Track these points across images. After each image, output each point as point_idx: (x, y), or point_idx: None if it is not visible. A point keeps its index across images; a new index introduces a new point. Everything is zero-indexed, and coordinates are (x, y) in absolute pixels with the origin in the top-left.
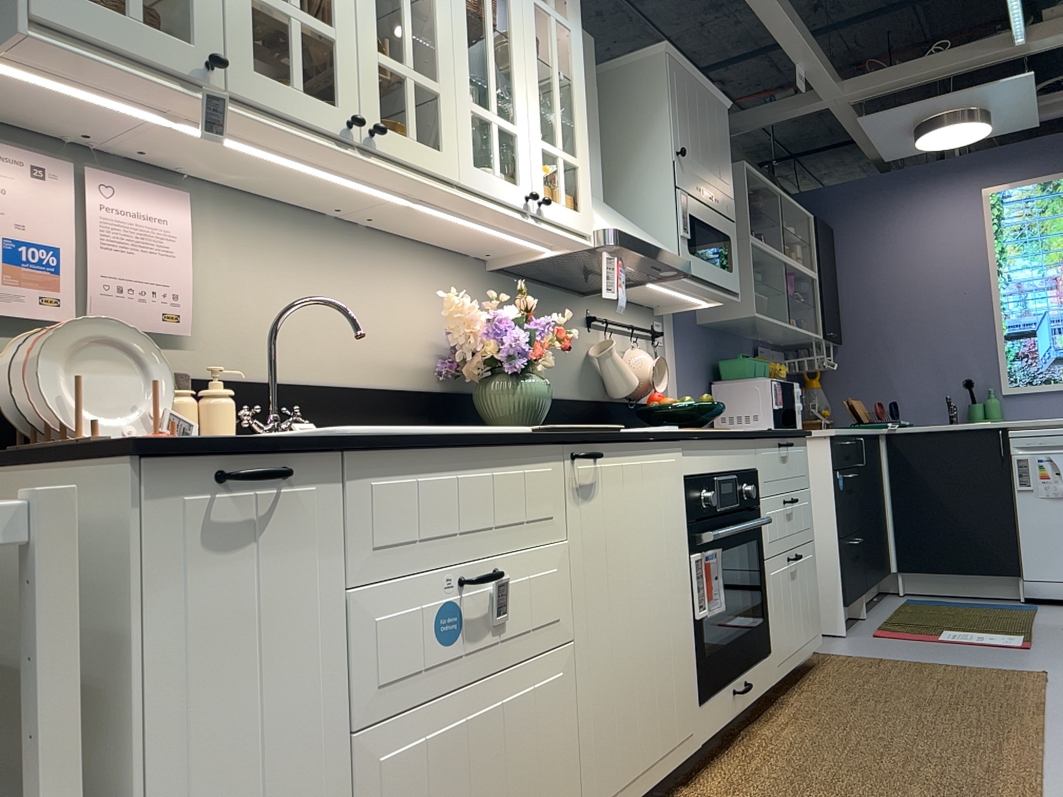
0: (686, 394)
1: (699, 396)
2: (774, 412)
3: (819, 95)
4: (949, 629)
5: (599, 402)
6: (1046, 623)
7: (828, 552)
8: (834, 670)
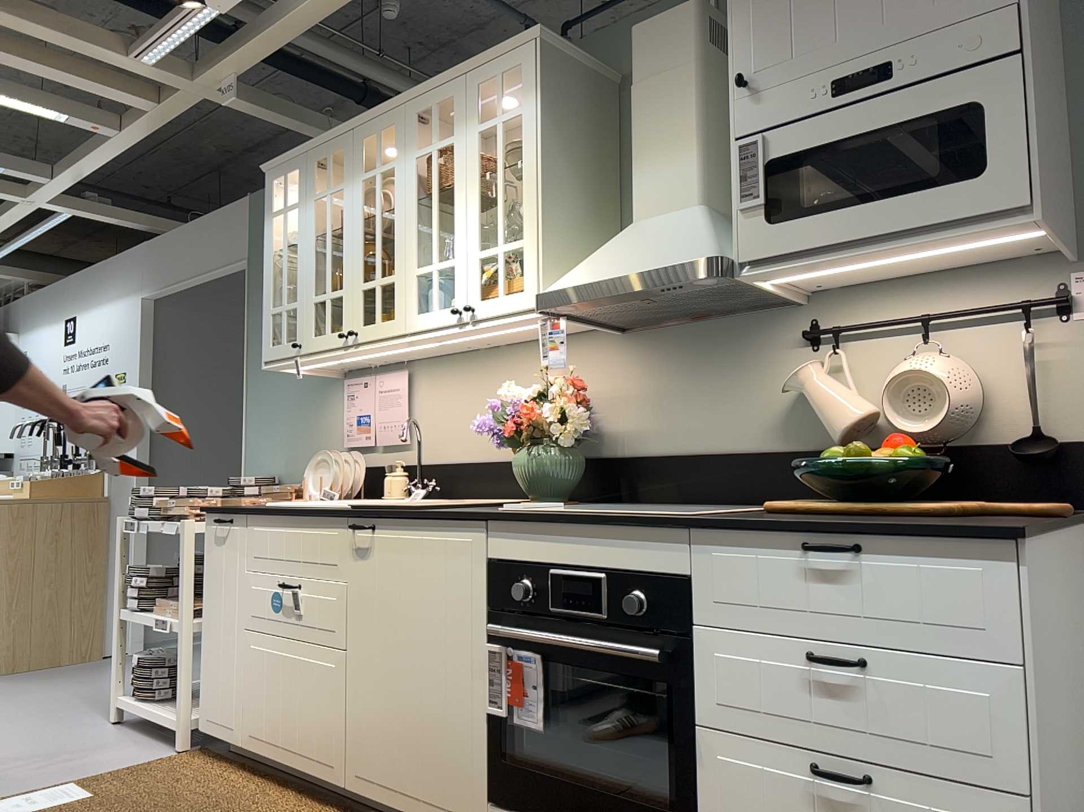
0: None
1: None
2: None
3: None
4: None
5: (821, 450)
6: None
7: None
8: None
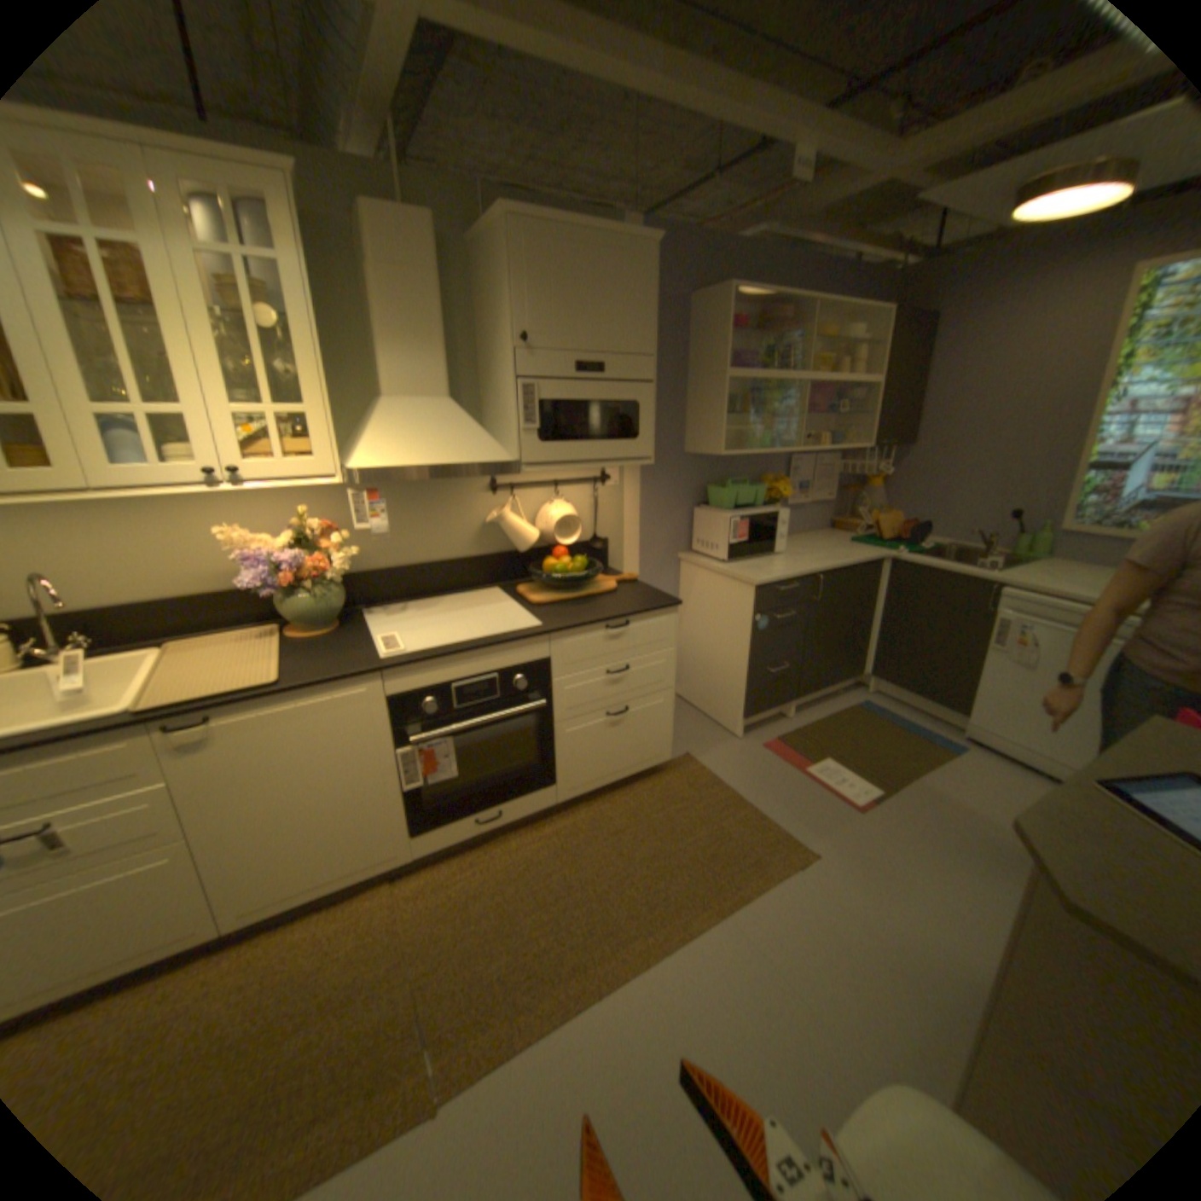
0: (650, 523)
1: (671, 520)
2: (730, 545)
3: (860, 168)
4: (833, 761)
5: (502, 554)
6: (937, 782)
7: (738, 676)
8: (664, 784)
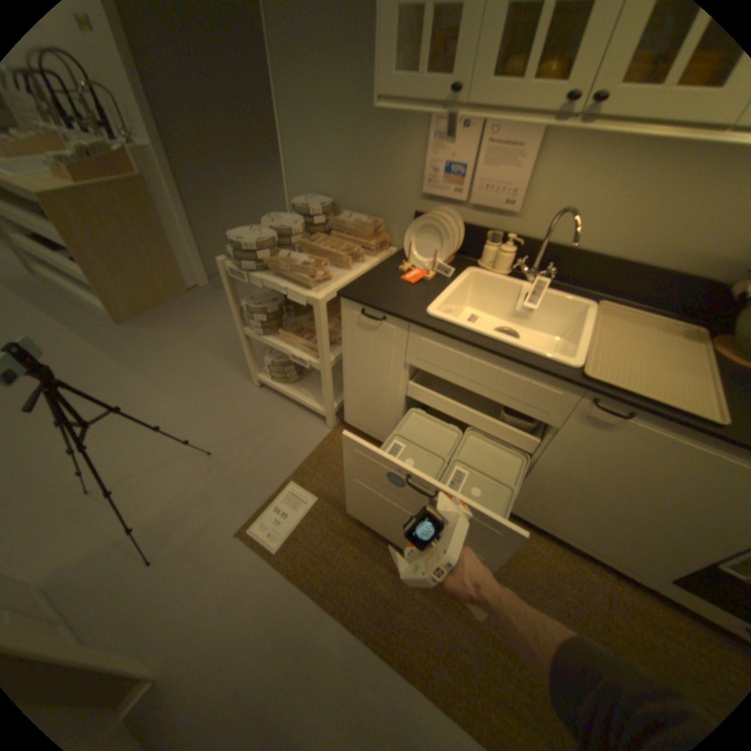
0: None
1: None
2: None
3: None
4: None
5: None
6: None
7: None
8: None
